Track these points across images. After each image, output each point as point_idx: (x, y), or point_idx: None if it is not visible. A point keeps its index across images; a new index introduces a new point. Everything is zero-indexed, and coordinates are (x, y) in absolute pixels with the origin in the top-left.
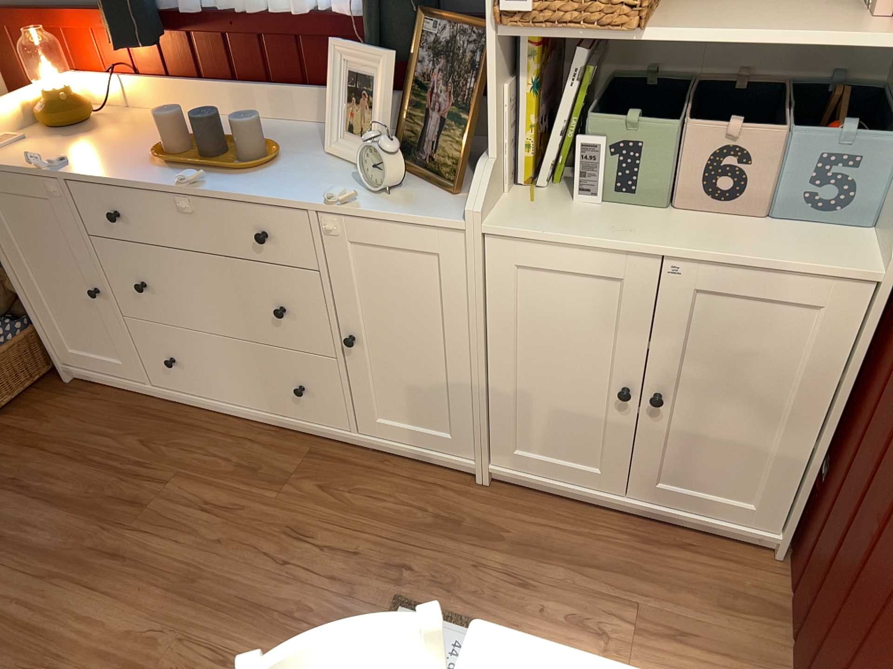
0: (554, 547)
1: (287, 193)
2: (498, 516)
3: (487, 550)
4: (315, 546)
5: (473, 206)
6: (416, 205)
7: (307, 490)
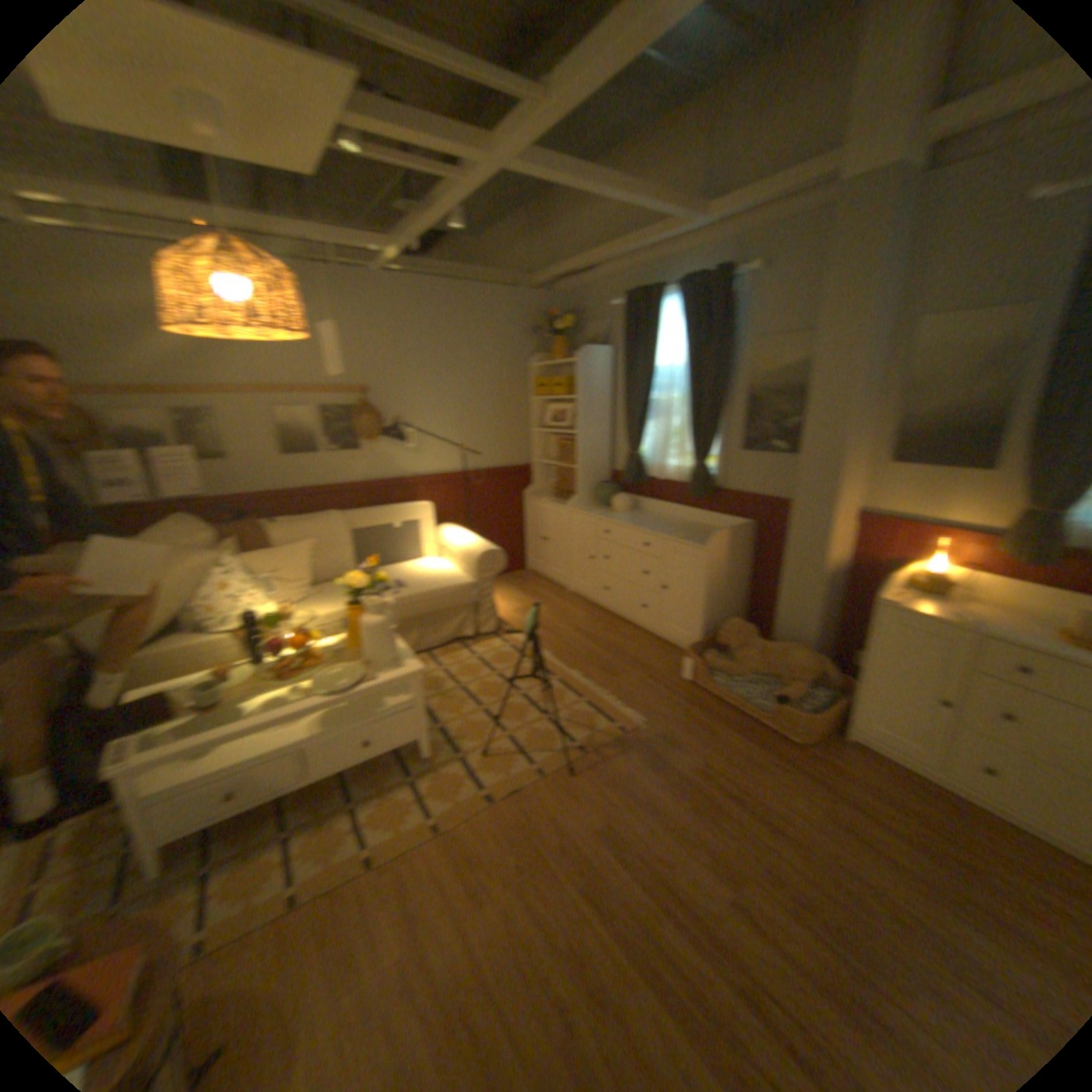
0: None
1: None
2: None
3: None
4: None
5: None
6: None
7: None
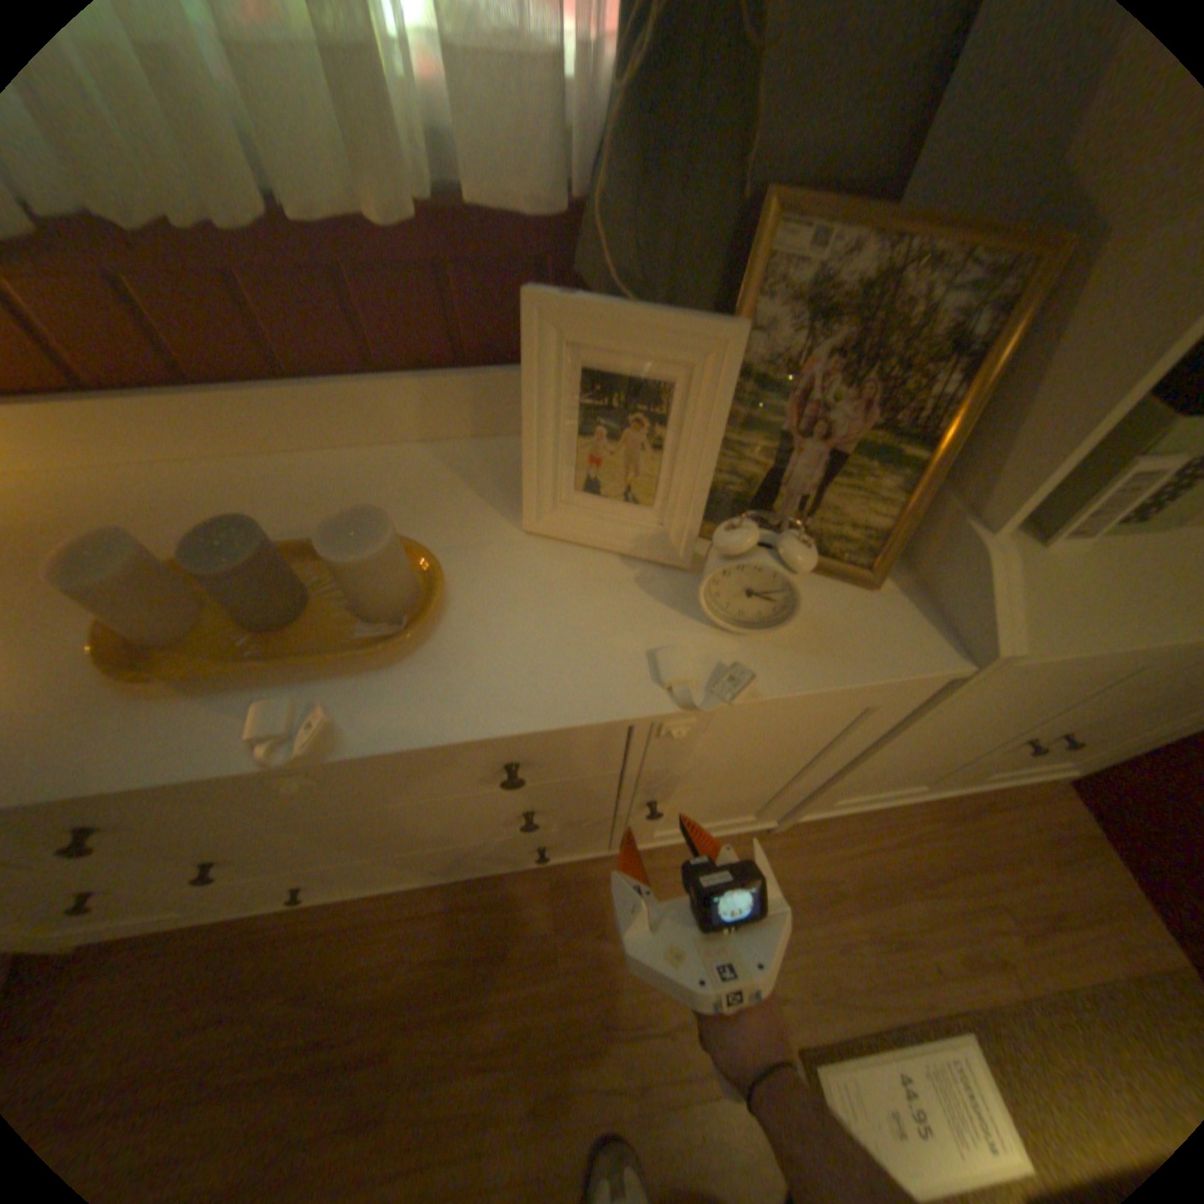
0: (898, 884)
1: (552, 691)
2: (821, 873)
3: (843, 929)
4: (662, 1048)
5: (1005, 641)
6: (840, 640)
7: (590, 960)
